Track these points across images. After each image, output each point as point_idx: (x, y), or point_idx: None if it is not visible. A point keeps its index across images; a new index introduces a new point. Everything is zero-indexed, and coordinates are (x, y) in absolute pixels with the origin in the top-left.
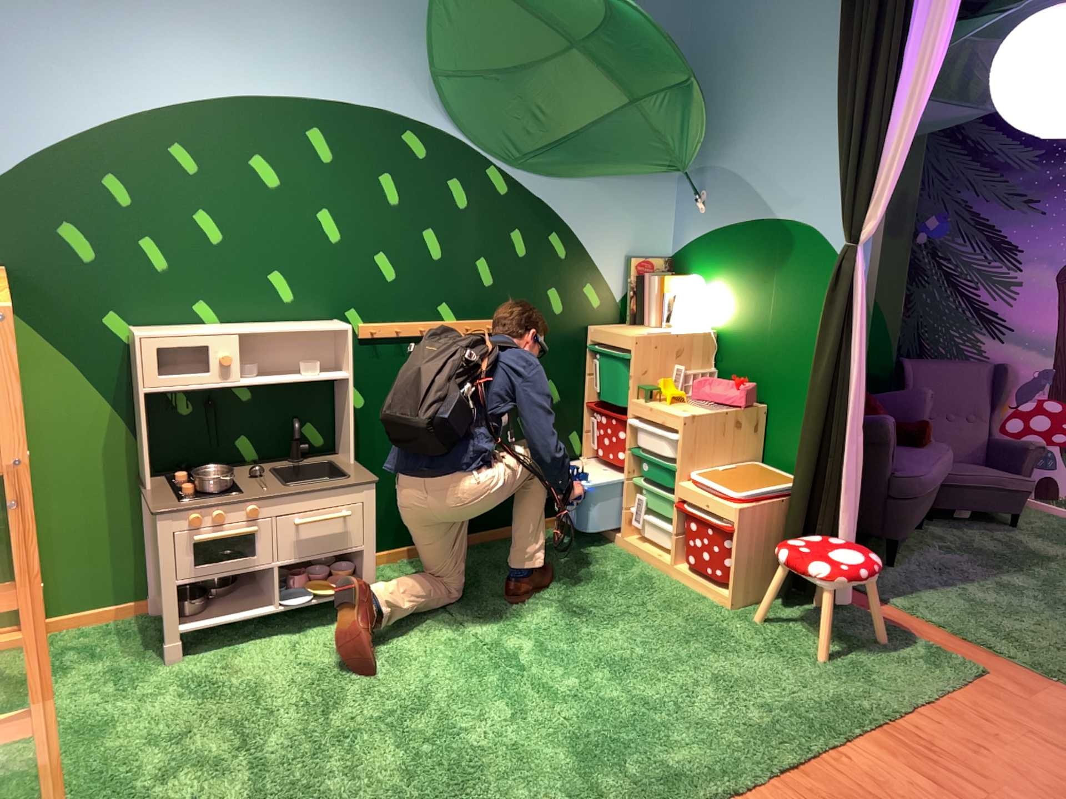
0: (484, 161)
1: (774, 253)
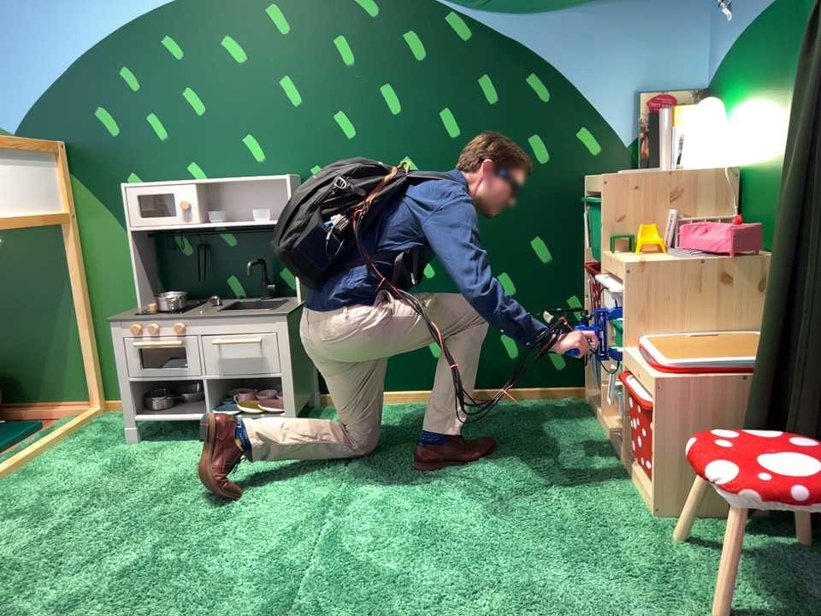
0: (440, 3)
1: (796, 31)
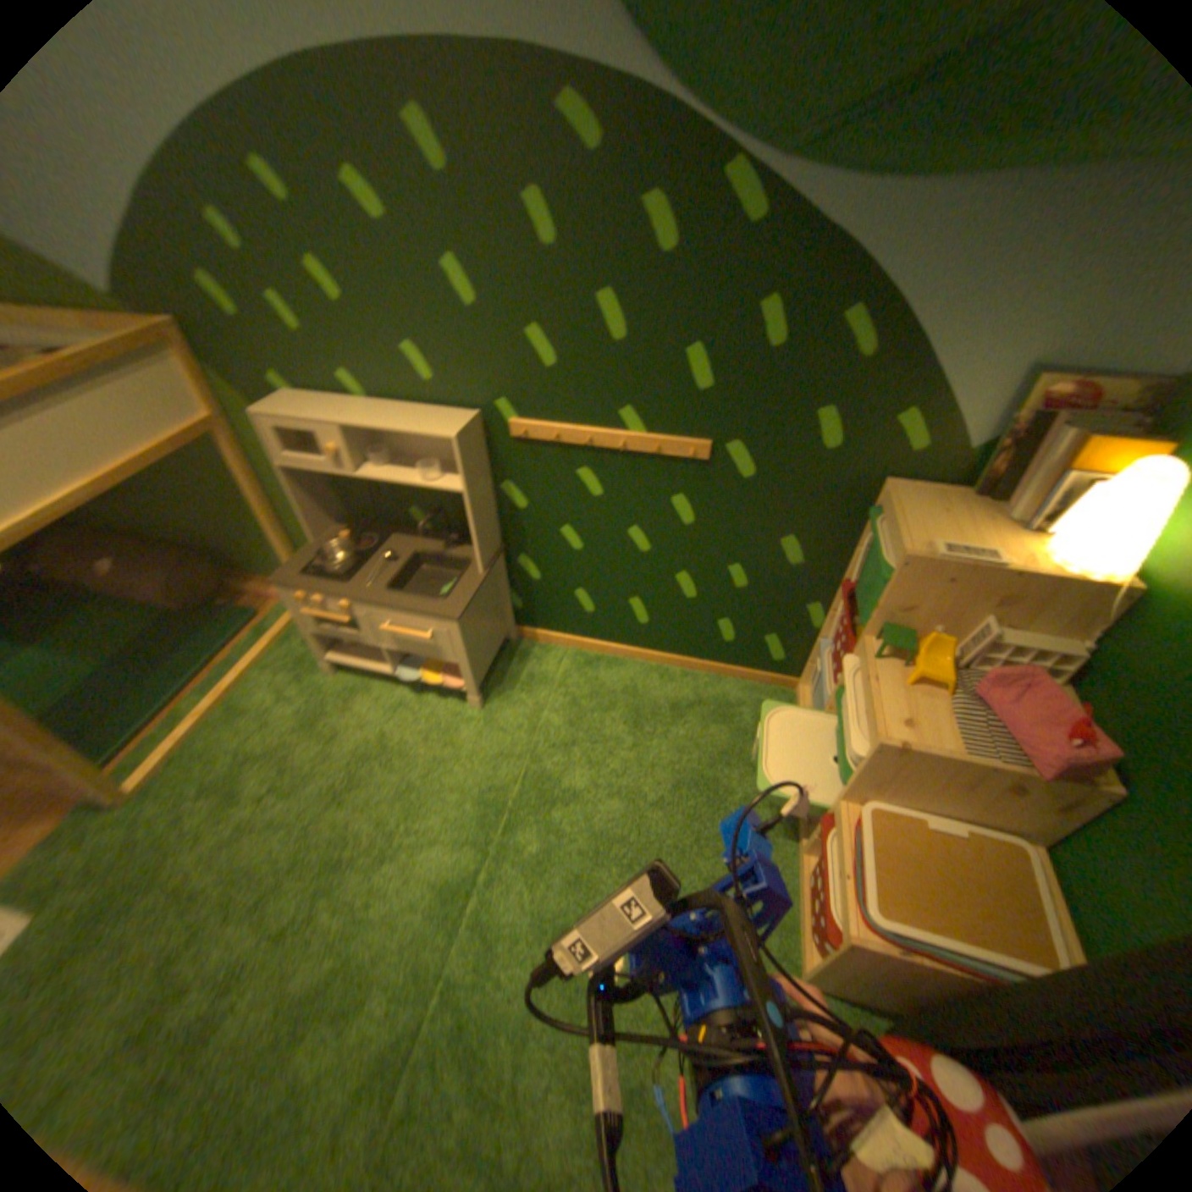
0: (724, 136)
1: None
